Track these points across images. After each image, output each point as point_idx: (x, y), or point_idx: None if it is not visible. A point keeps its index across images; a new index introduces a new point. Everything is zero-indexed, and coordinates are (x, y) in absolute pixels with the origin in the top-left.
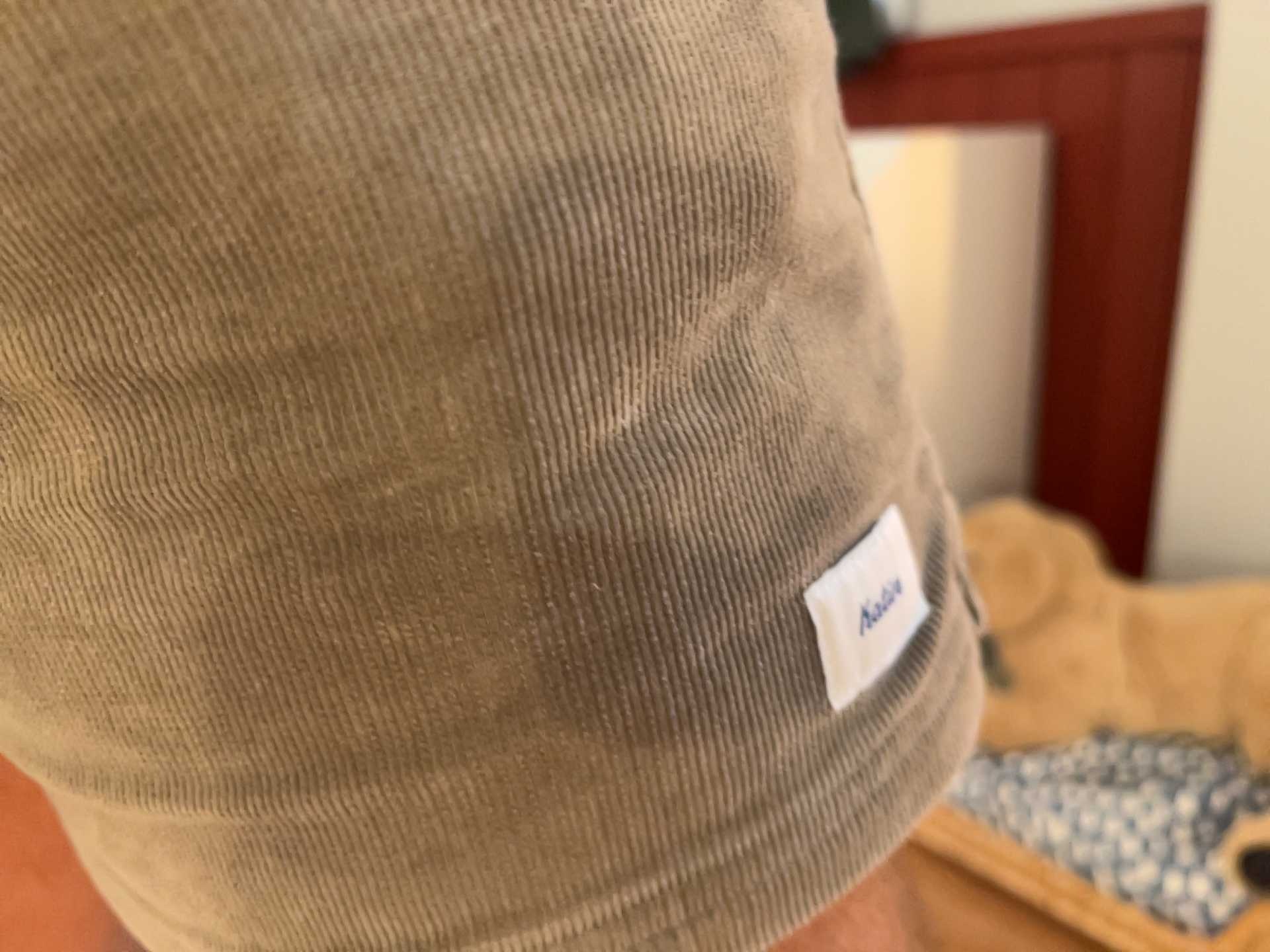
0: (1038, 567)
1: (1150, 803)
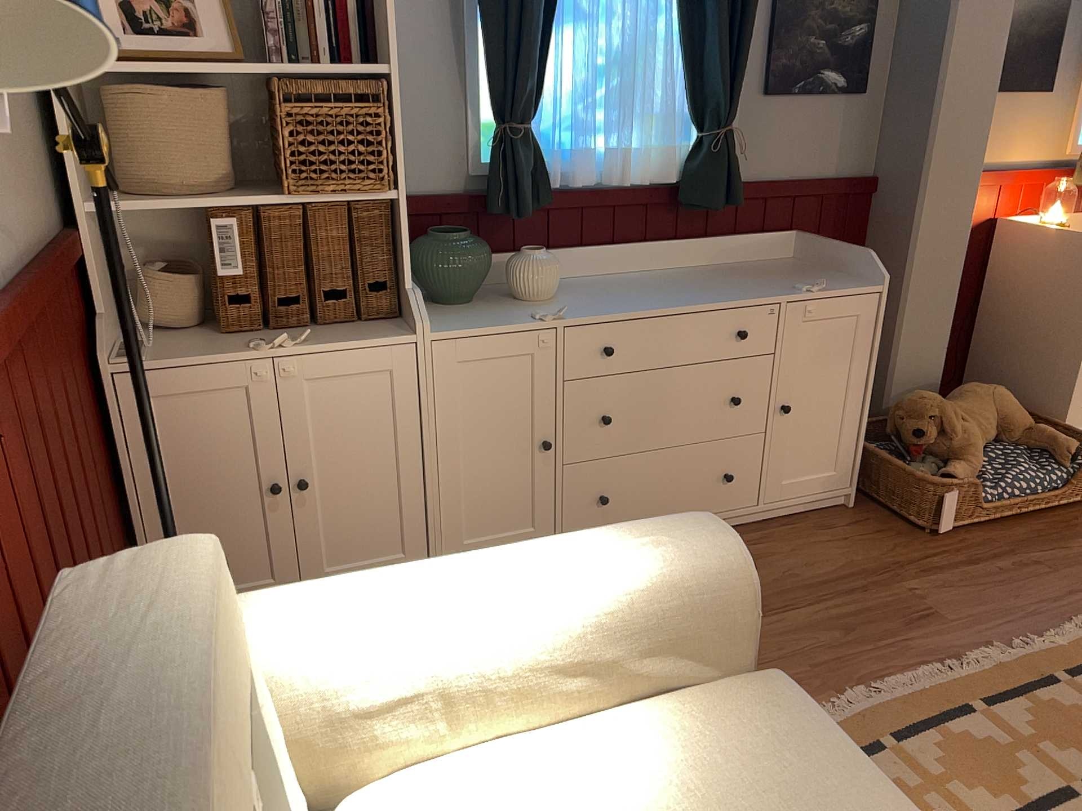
0: (950, 409)
1: (1022, 462)
